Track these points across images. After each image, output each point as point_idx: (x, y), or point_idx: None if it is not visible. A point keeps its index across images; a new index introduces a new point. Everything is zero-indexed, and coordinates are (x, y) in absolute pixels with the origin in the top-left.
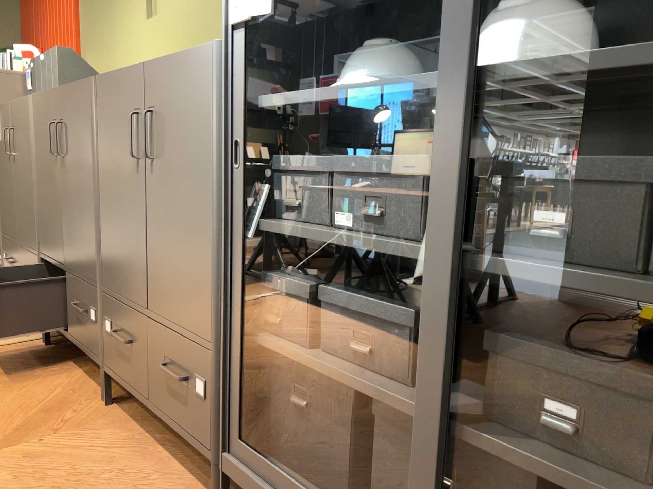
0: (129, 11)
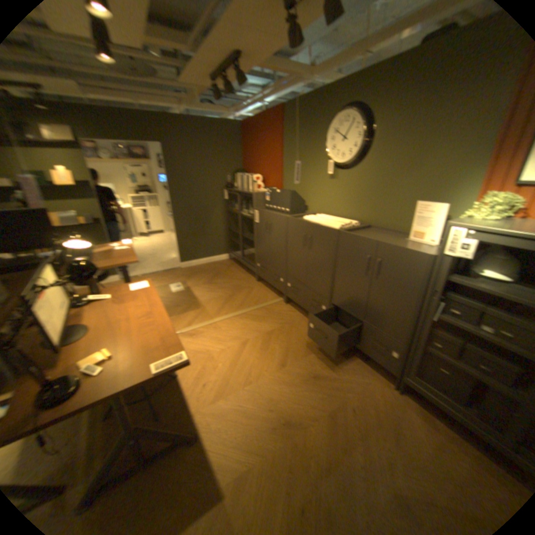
0: (317, 171)
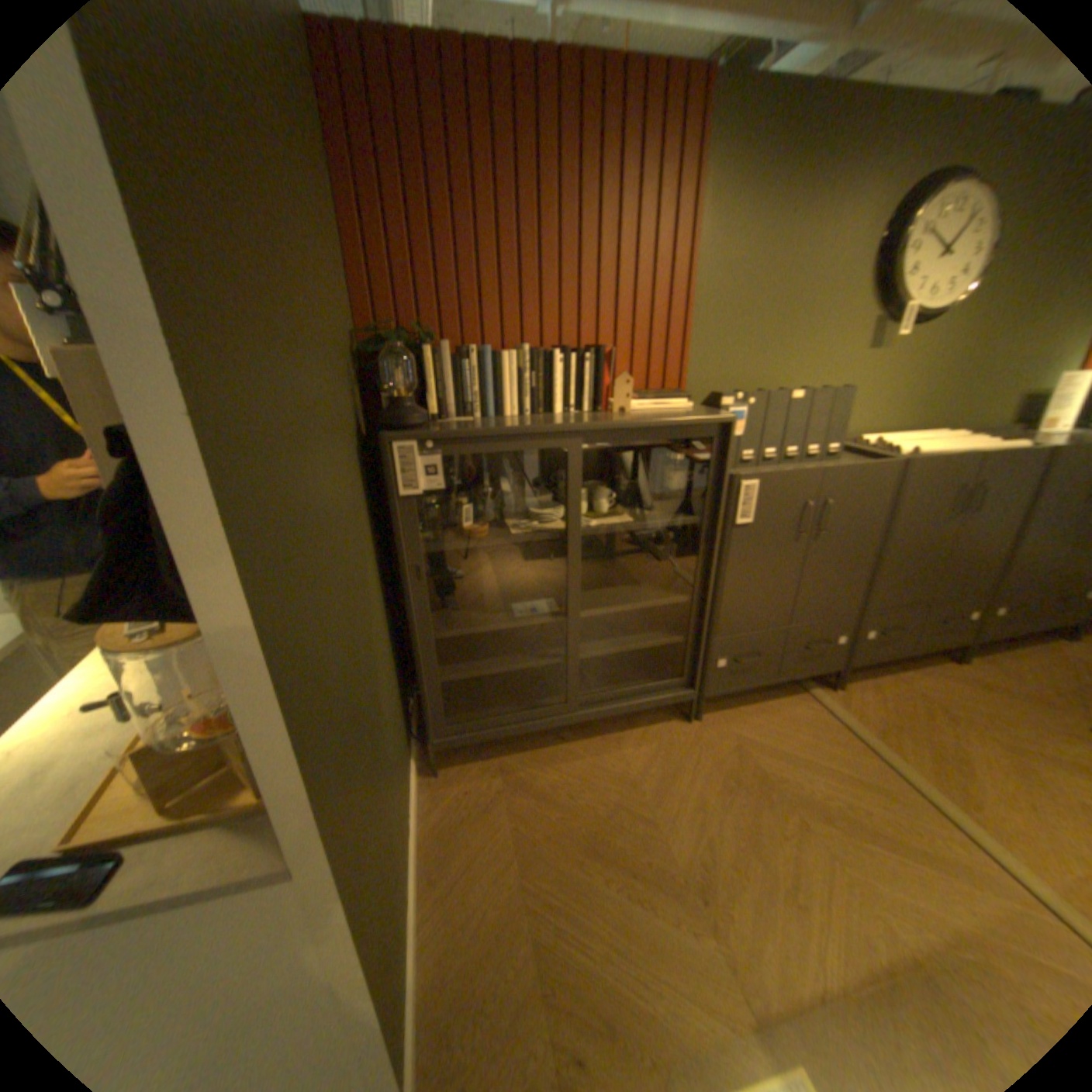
0: (836, 329)
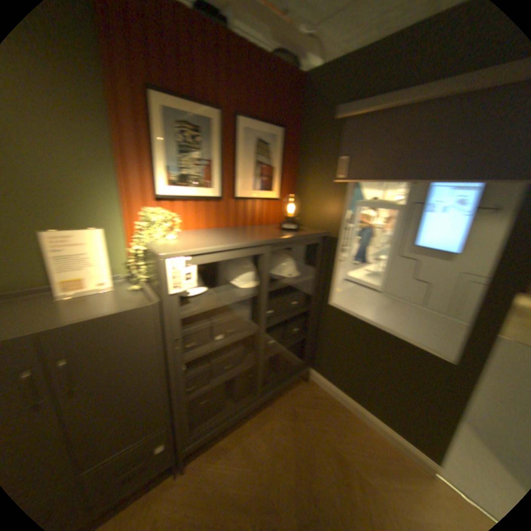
0: None
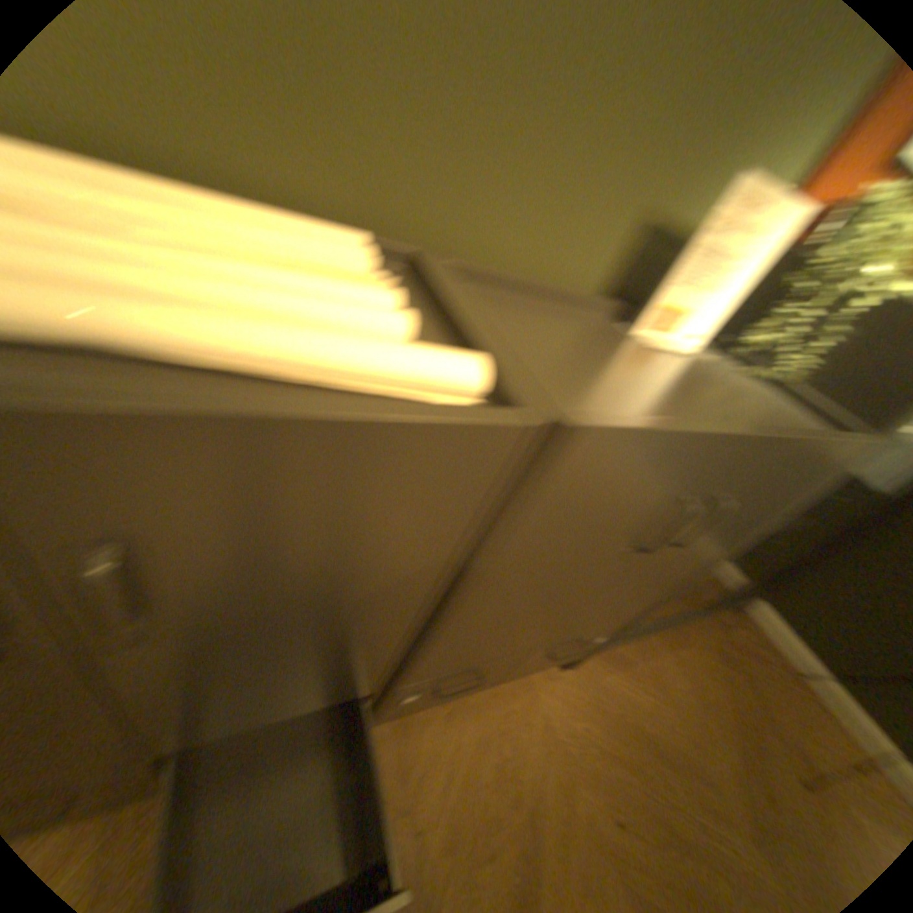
0: None
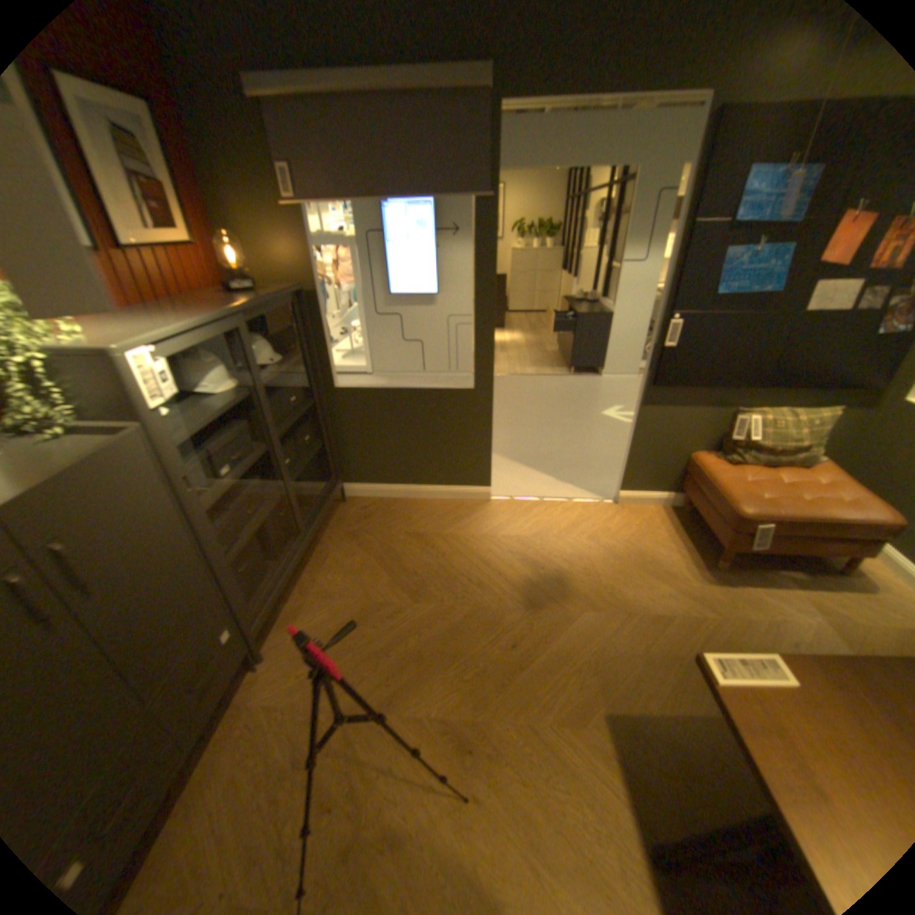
0: None
